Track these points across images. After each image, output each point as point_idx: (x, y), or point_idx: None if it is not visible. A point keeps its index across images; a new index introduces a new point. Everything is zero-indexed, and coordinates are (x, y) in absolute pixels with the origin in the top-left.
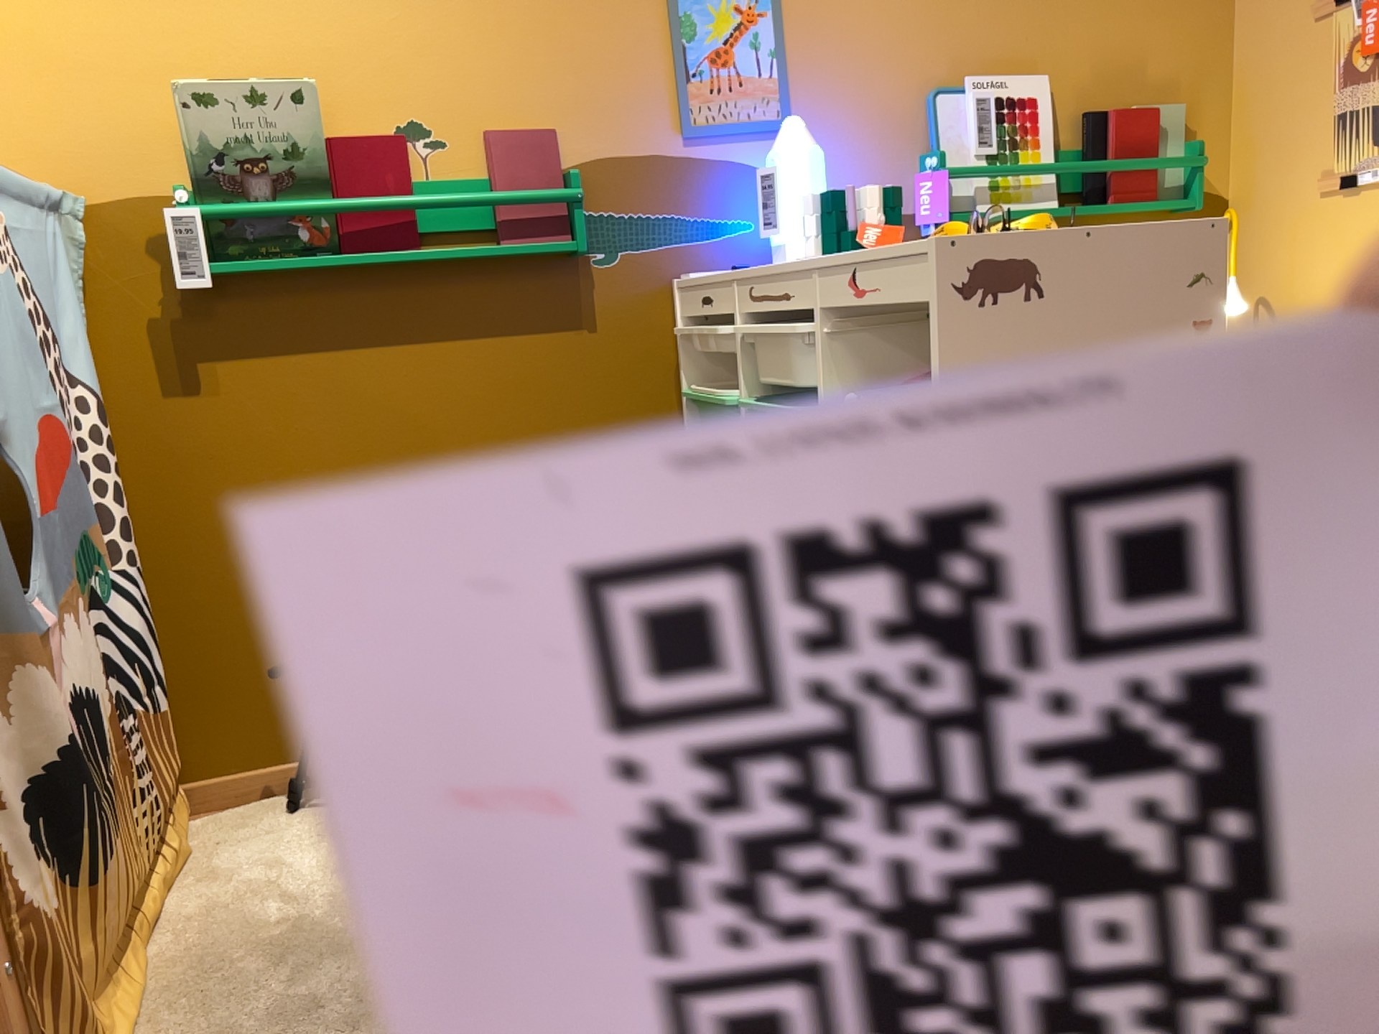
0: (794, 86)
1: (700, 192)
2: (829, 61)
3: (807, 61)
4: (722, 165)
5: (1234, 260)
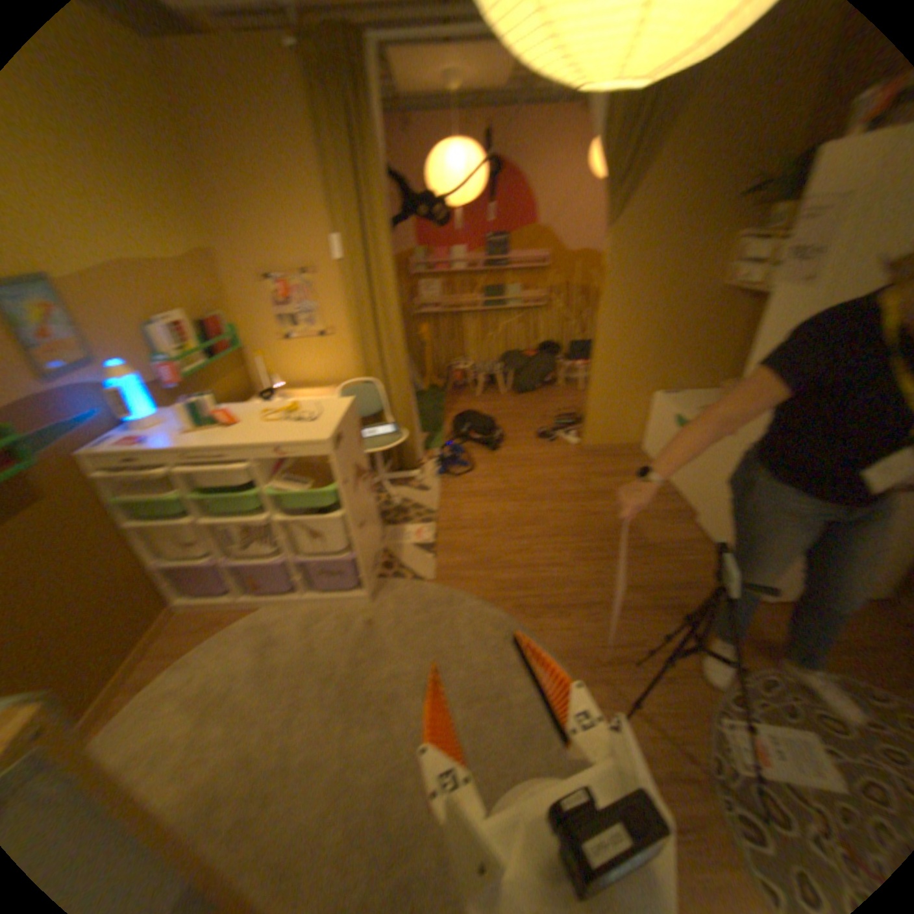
0: (89, 337)
1: (70, 404)
2: (99, 321)
3: (89, 323)
4: (74, 387)
5: (274, 369)
